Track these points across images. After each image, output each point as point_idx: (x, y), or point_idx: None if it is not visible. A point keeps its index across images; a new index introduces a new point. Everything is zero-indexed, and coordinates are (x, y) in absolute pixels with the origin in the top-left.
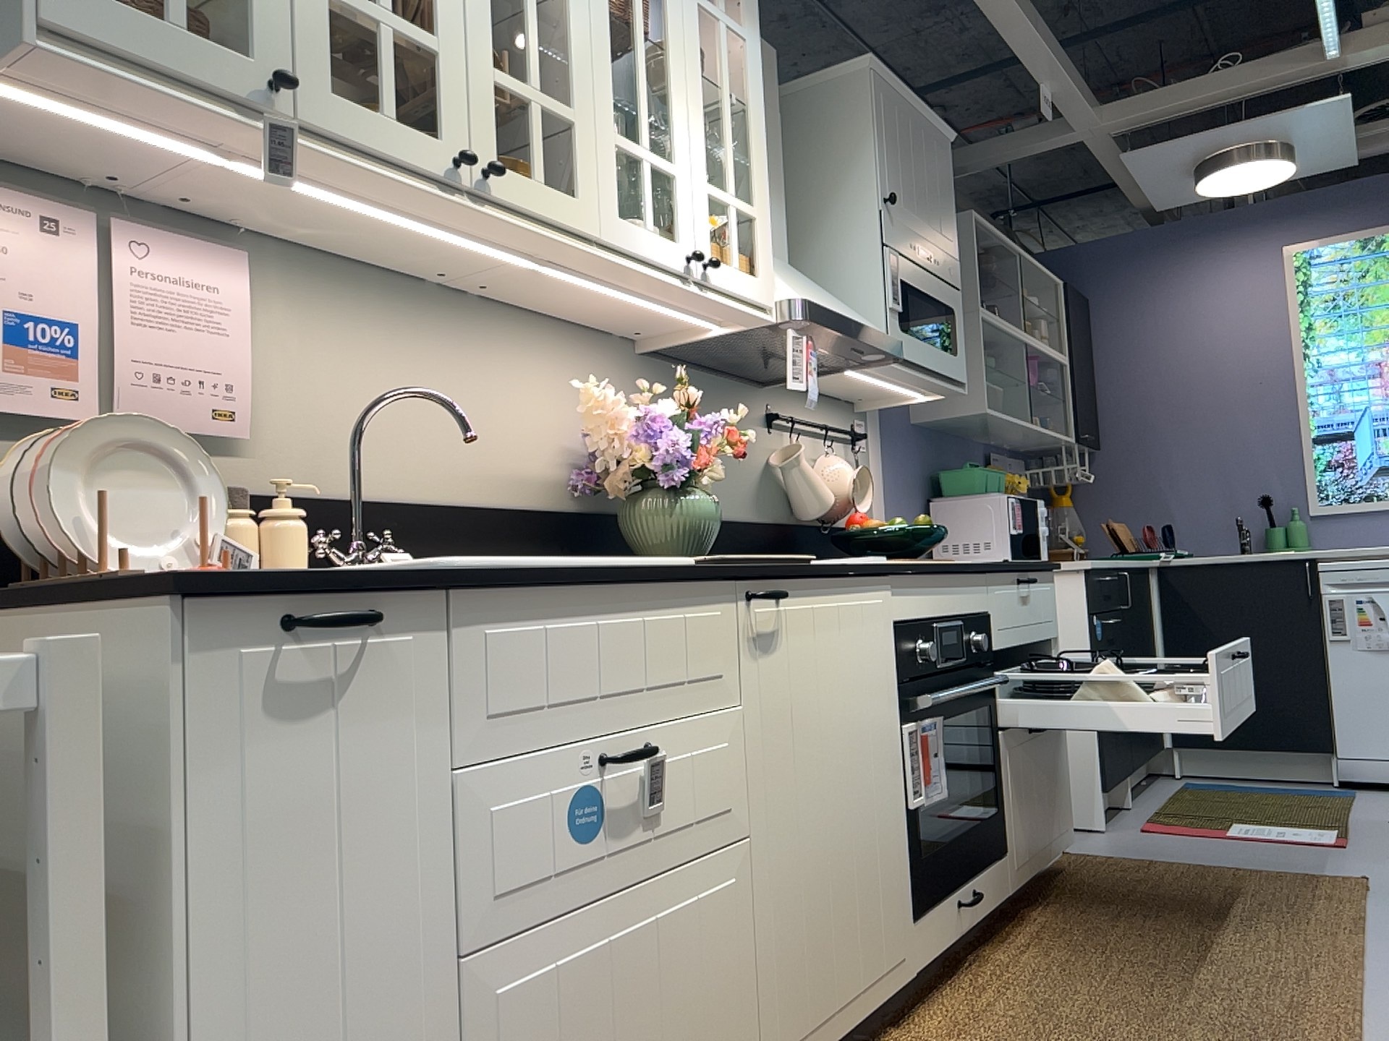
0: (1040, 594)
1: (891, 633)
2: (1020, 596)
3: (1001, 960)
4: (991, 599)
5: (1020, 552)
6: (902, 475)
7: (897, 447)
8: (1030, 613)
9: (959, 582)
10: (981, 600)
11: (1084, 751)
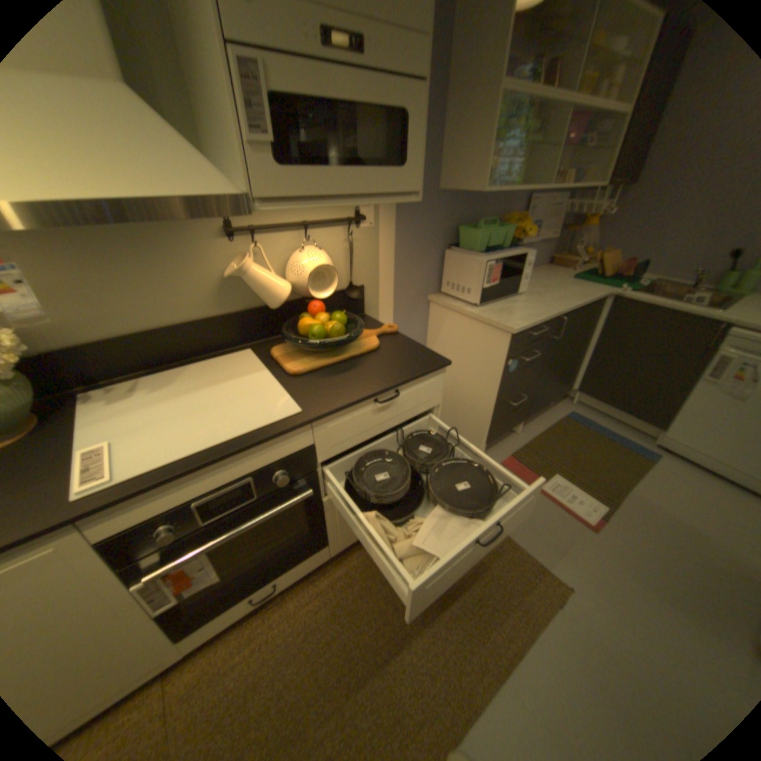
0: (412, 393)
1: (97, 546)
2: (375, 409)
3: (286, 611)
4: (314, 436)
5: (490, 296)
6: (416, 234)
7: (412, 213)
8: (391, 413)
9: (246, 453)
10: (294, 445)
11: (482, 422)
